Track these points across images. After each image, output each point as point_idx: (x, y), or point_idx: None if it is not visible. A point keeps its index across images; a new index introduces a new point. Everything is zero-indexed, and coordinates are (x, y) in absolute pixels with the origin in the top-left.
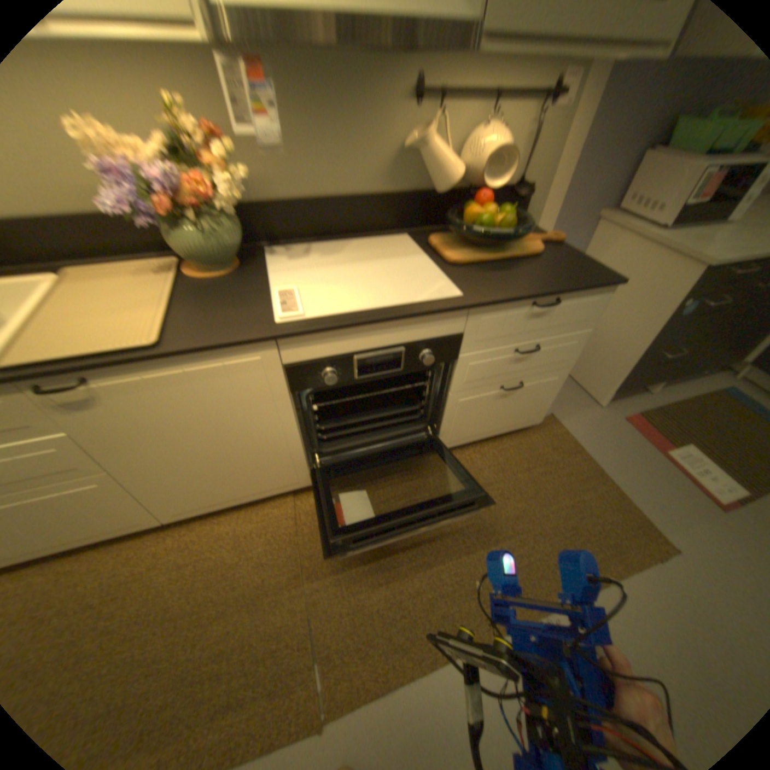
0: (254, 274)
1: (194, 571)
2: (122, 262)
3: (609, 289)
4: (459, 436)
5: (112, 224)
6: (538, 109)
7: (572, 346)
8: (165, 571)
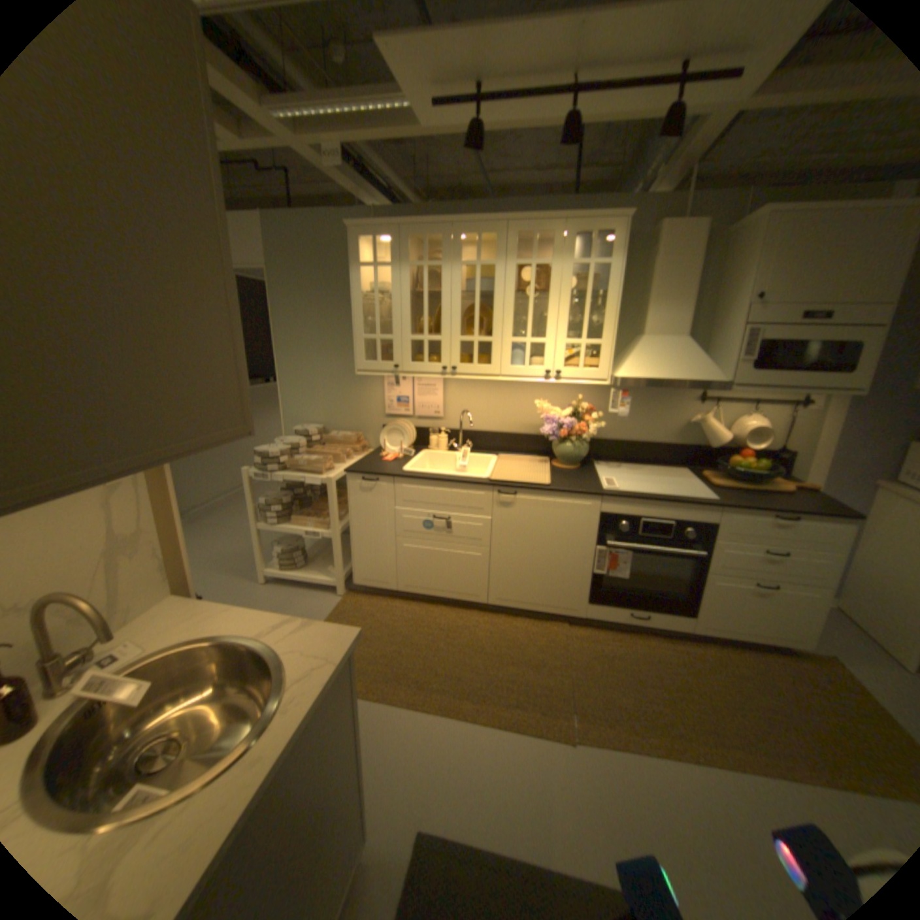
0: (590, 474)
1: (501, 641)
2: (523, 459)
3: (852, 524)
4: (719, 628)
5: (525, 442)
6: (793, 412)
7: (829, 568)
8: (484, 634)
